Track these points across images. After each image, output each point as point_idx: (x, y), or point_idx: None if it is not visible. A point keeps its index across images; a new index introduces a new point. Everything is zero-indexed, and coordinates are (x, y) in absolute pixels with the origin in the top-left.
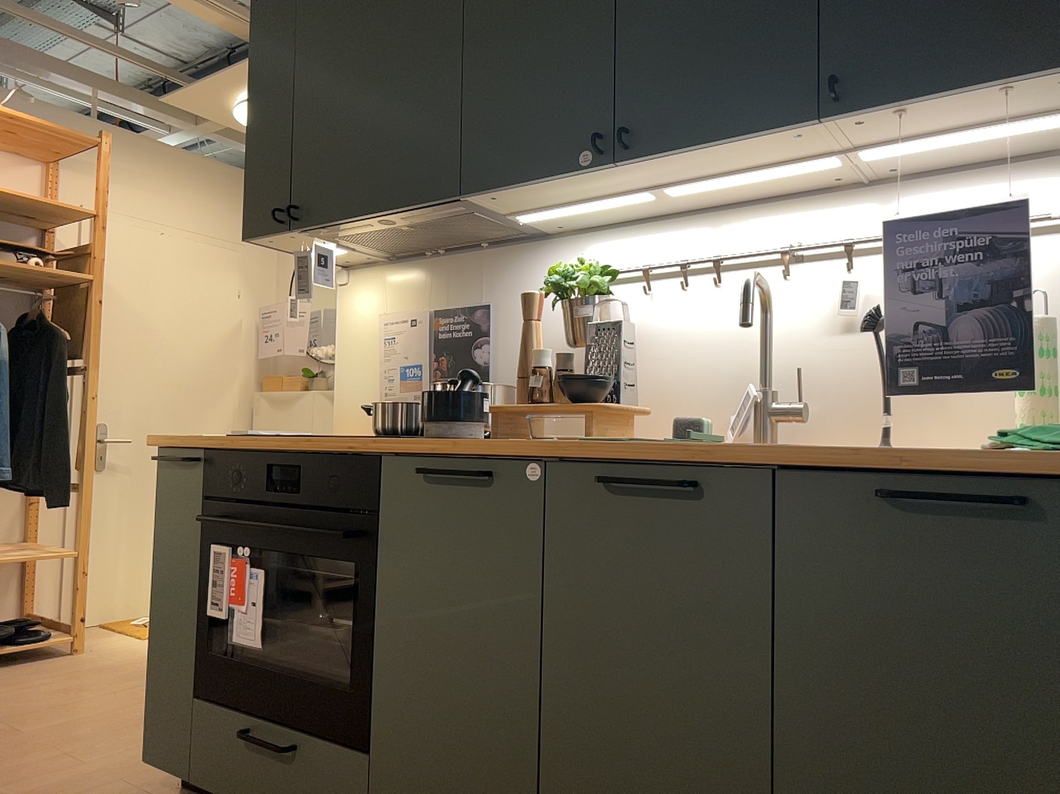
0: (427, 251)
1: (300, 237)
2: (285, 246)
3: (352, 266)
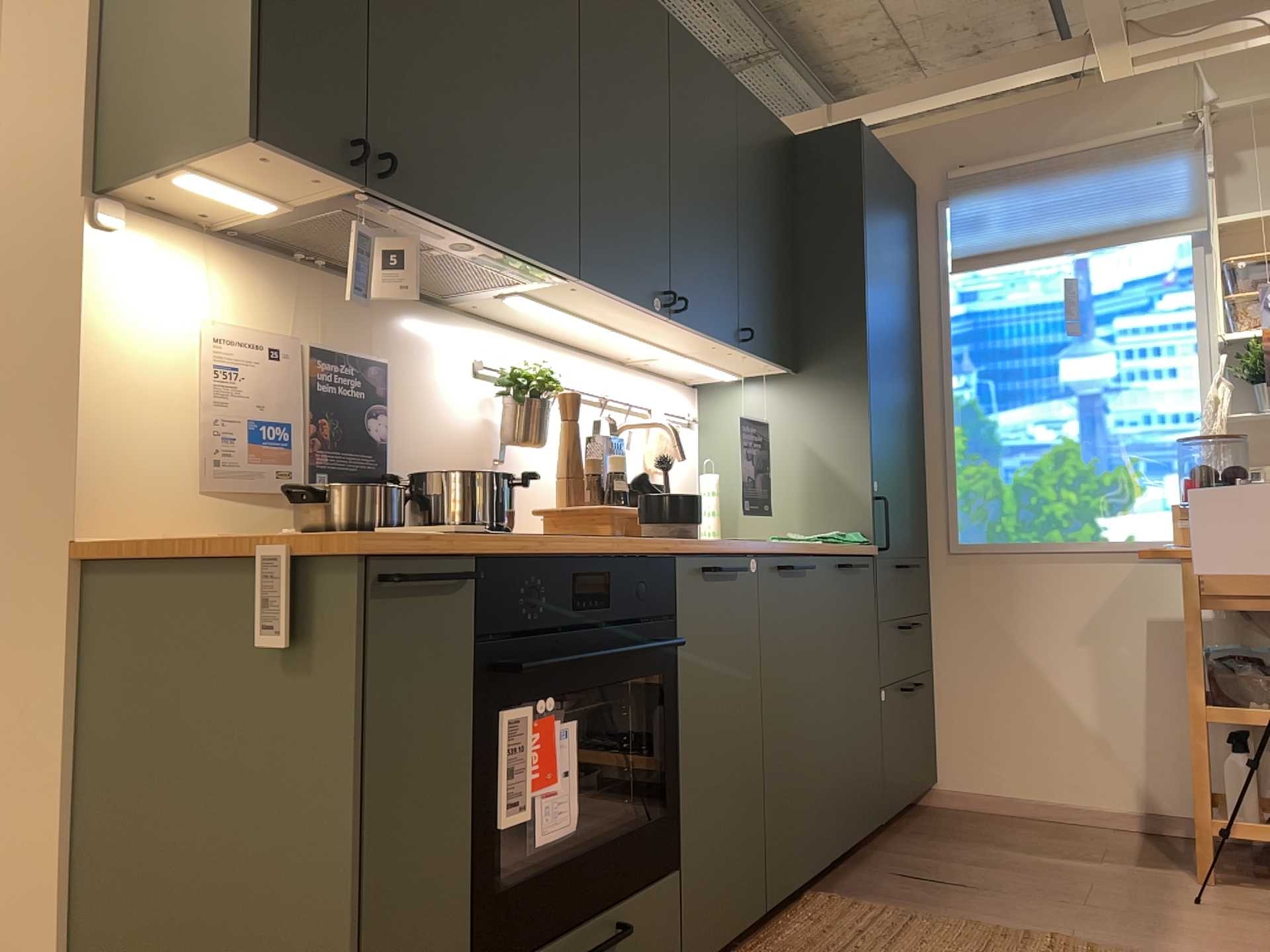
0: (305, 254)
1: (321, 185)
2: (238, 165)
3: (122, 201)
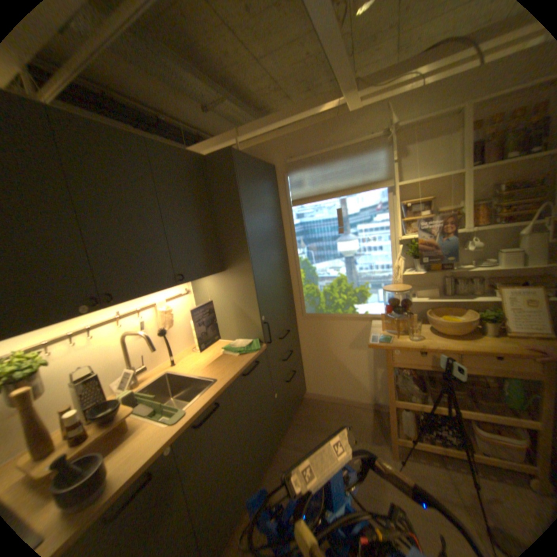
0: None
1: None
2: None
3: None
